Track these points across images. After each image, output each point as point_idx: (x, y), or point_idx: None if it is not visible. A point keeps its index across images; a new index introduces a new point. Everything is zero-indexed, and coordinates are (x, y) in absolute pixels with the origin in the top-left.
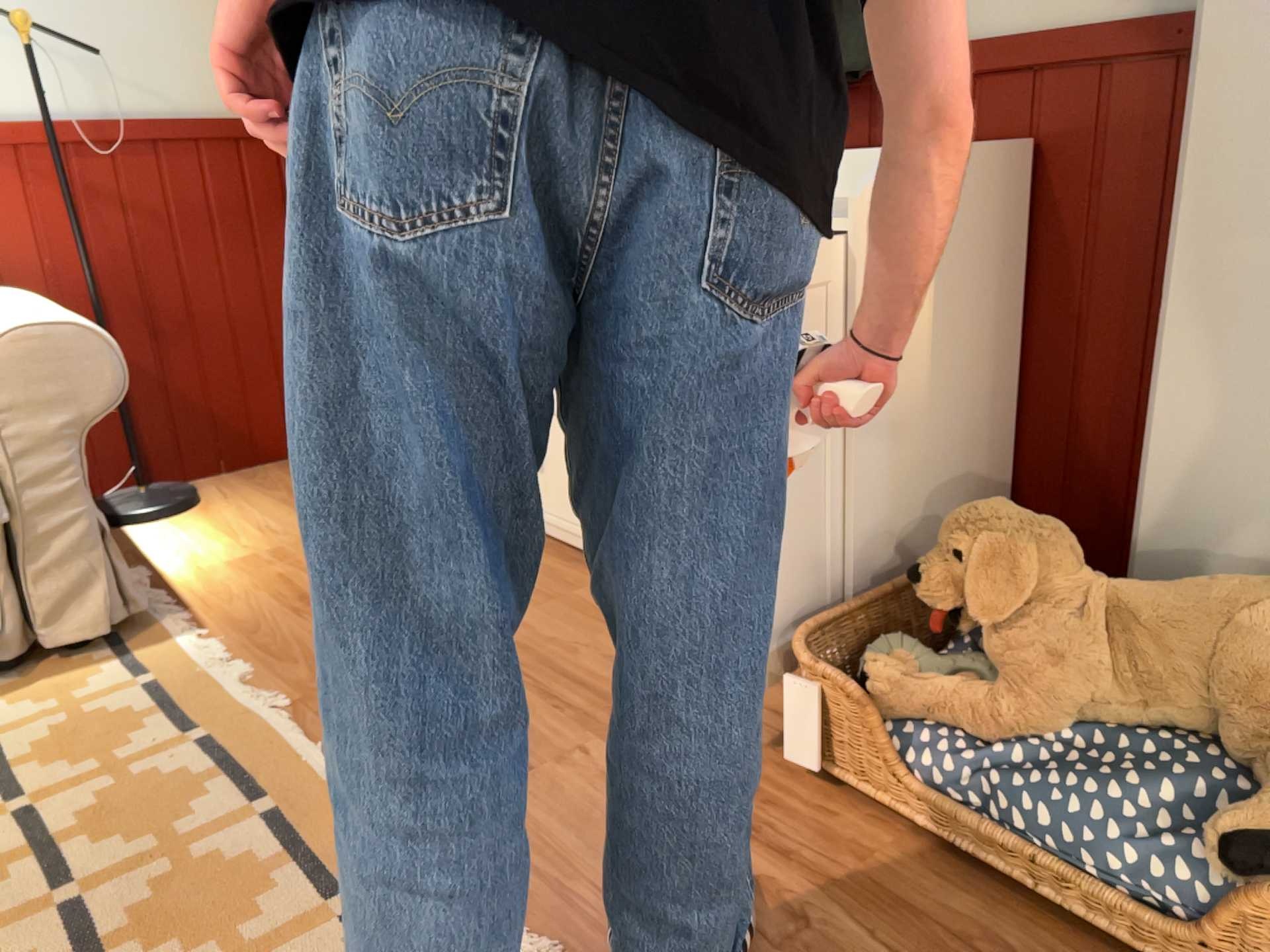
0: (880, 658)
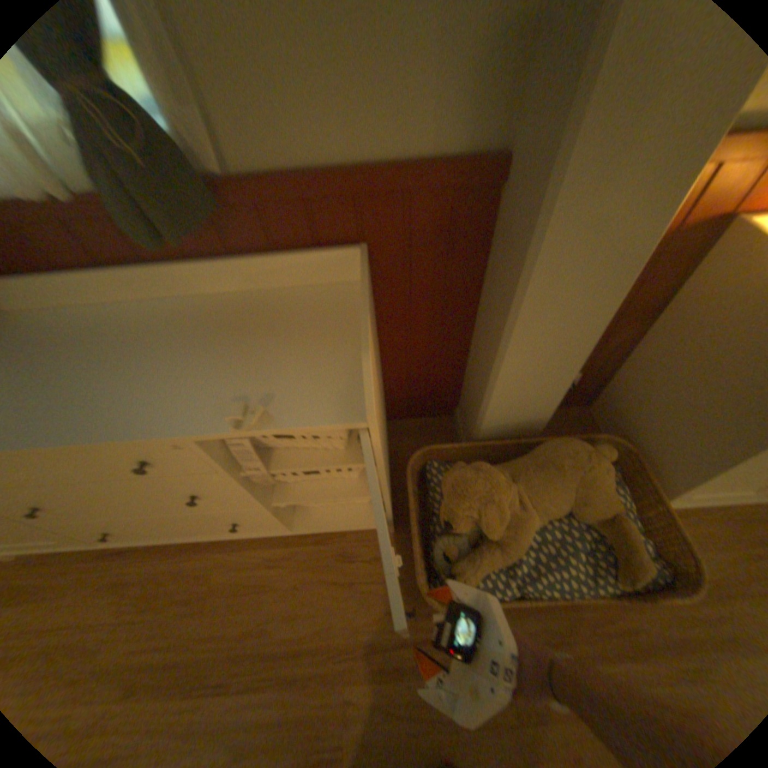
0: (459, 570)
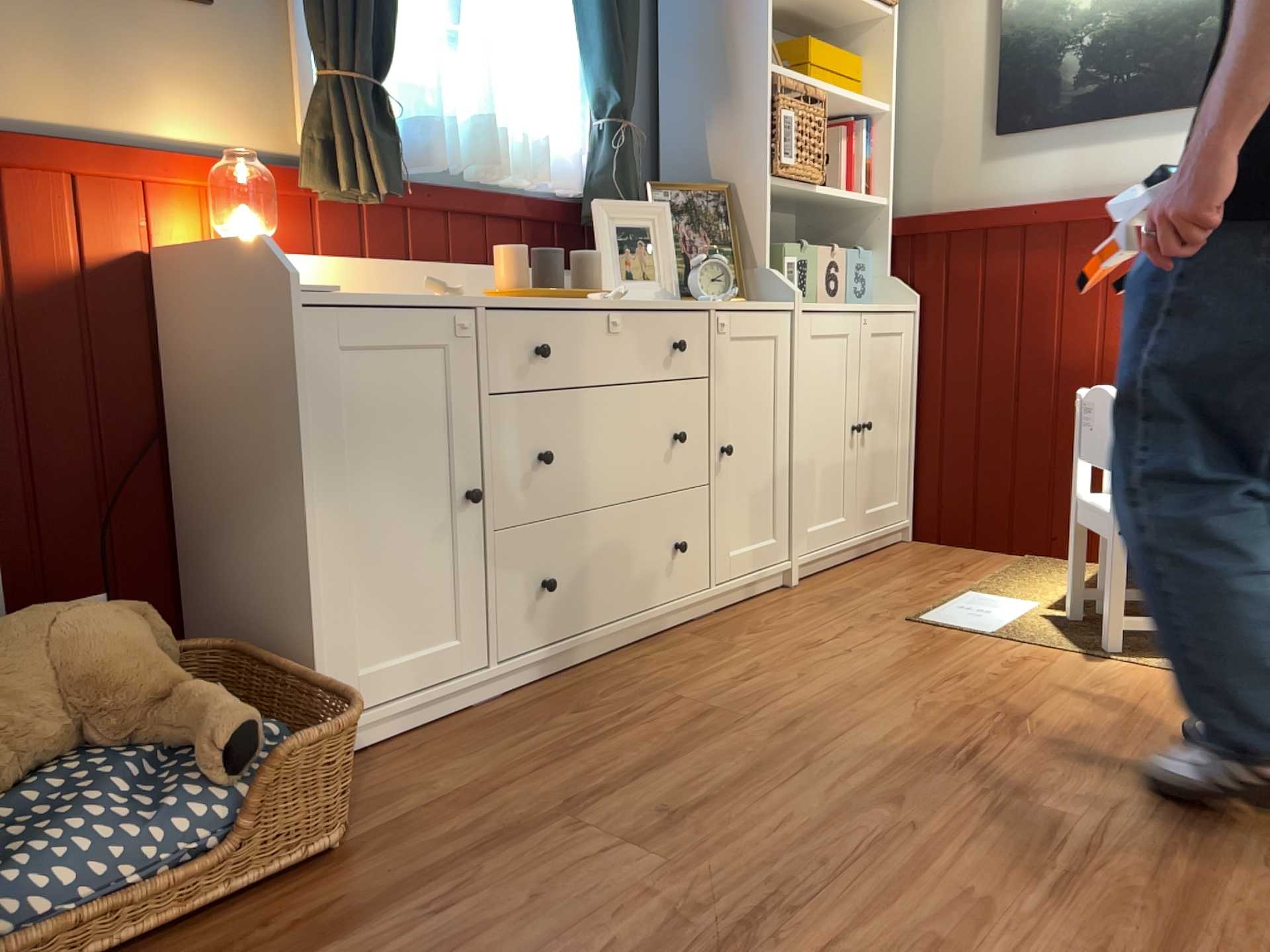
0: None
